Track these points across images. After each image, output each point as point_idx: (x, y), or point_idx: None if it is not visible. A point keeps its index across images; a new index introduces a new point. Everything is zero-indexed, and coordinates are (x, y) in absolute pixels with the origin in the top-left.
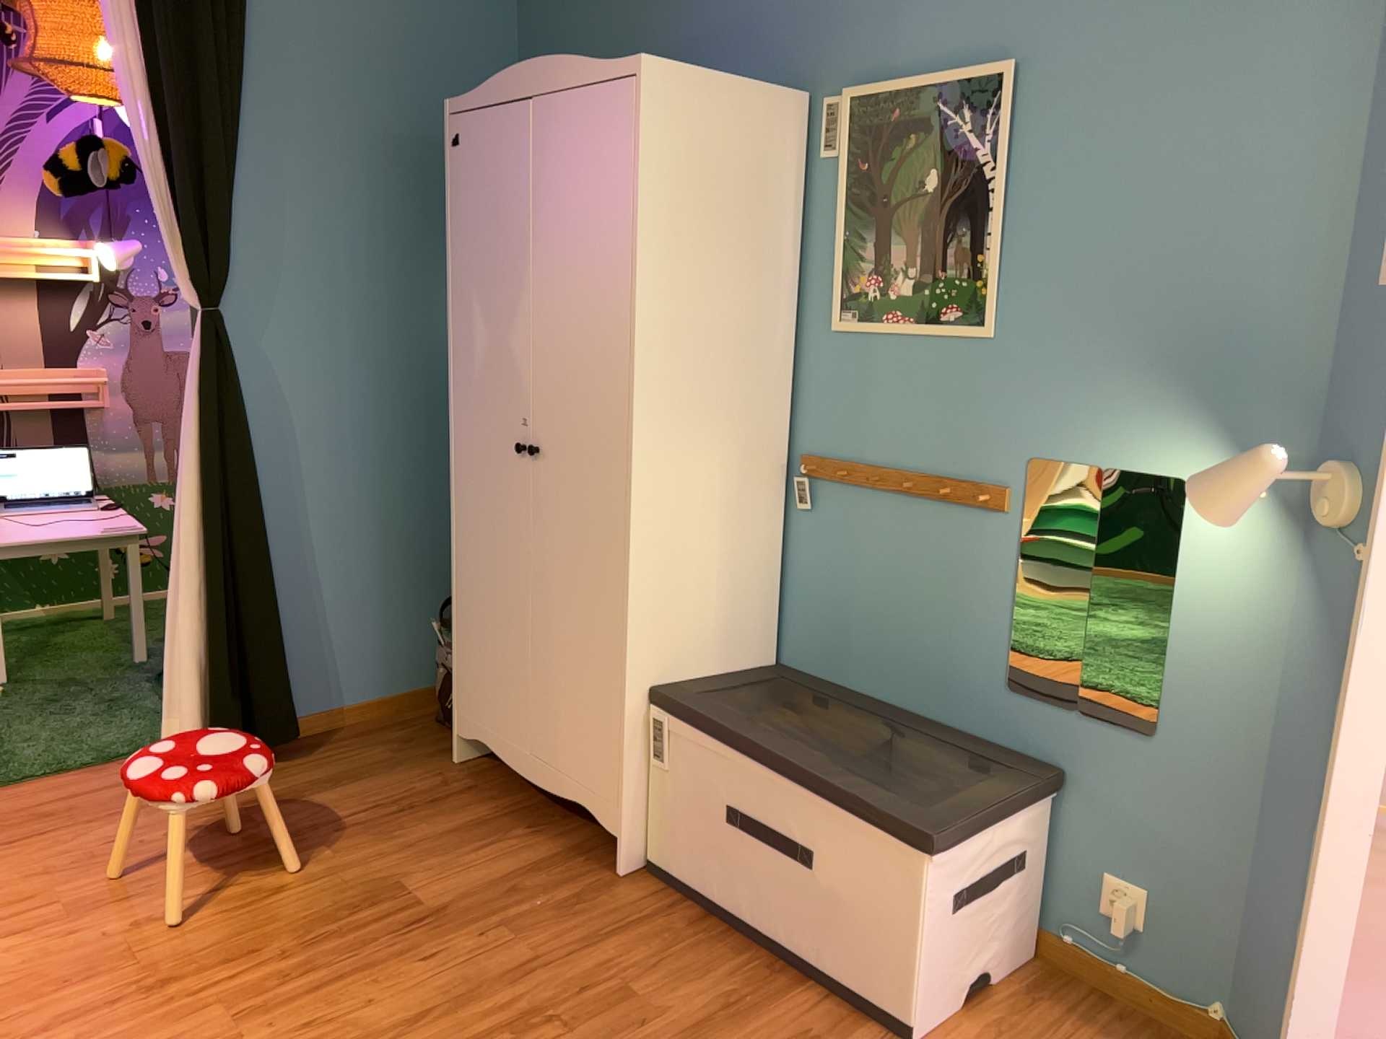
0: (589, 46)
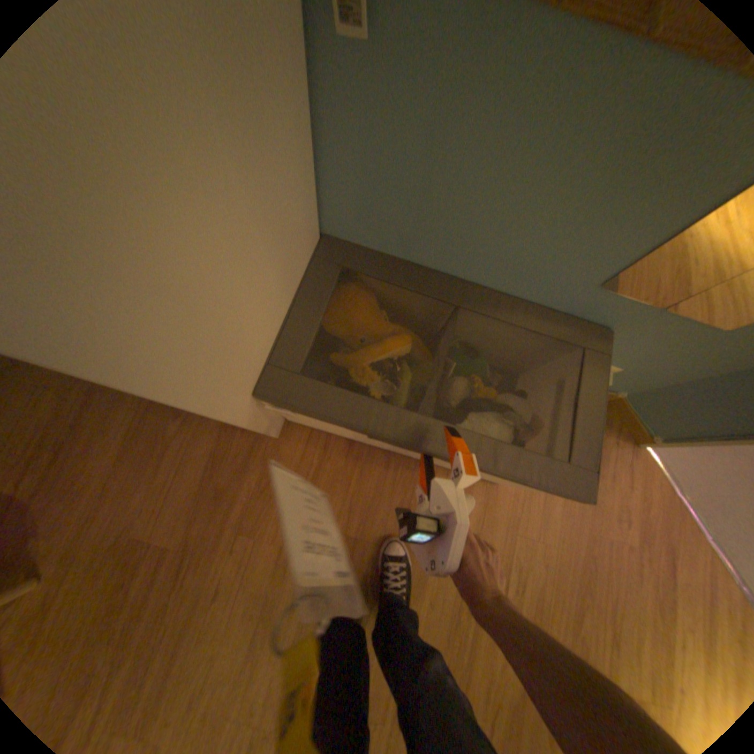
0: None
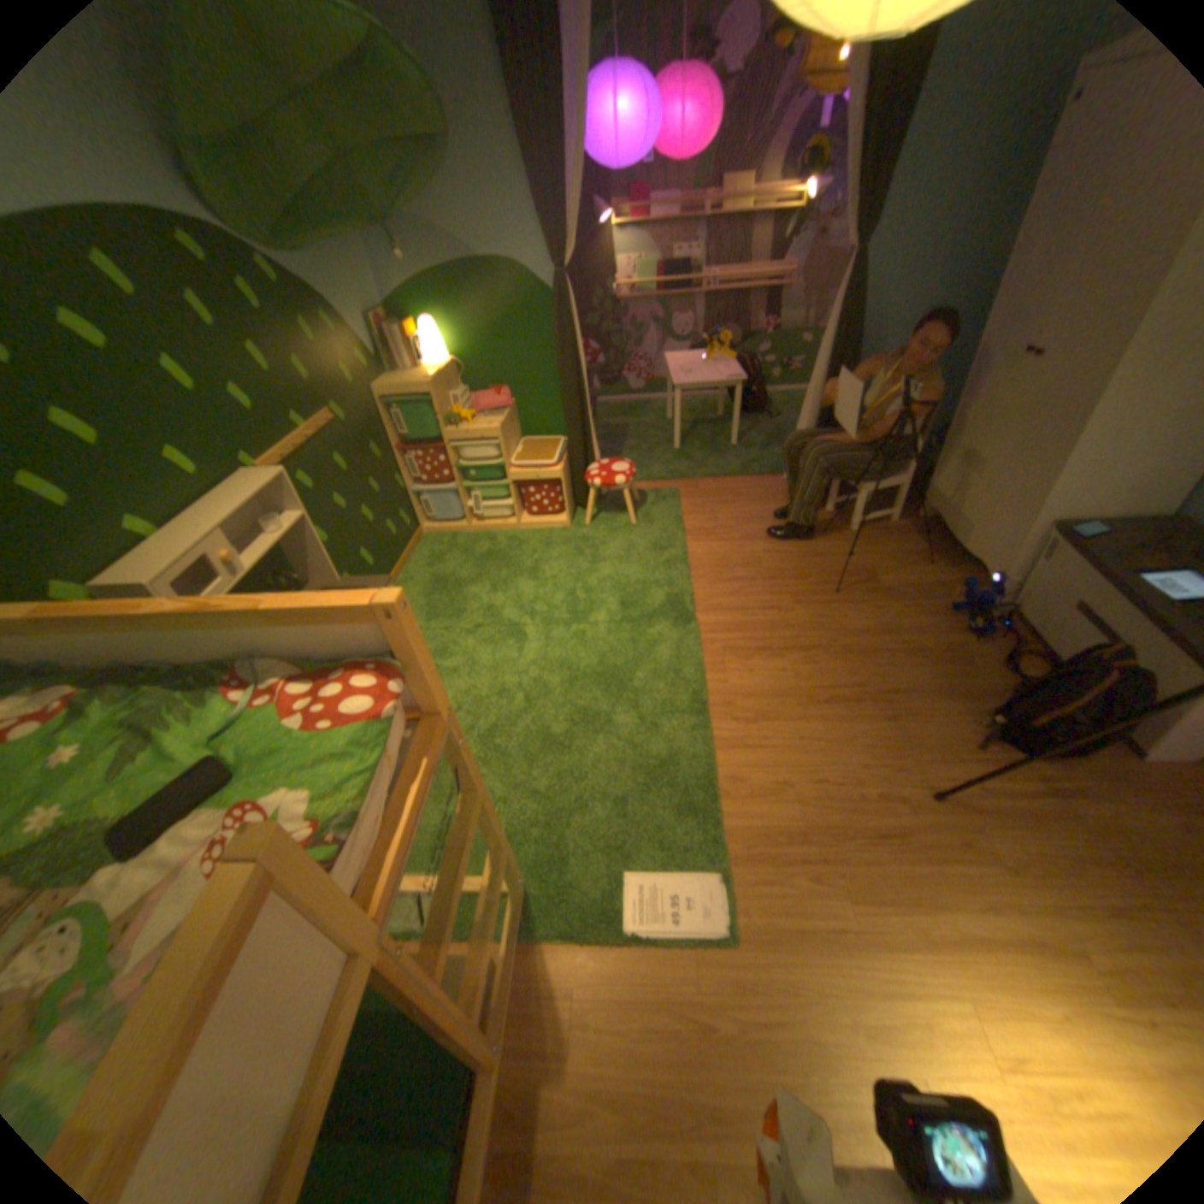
0: None
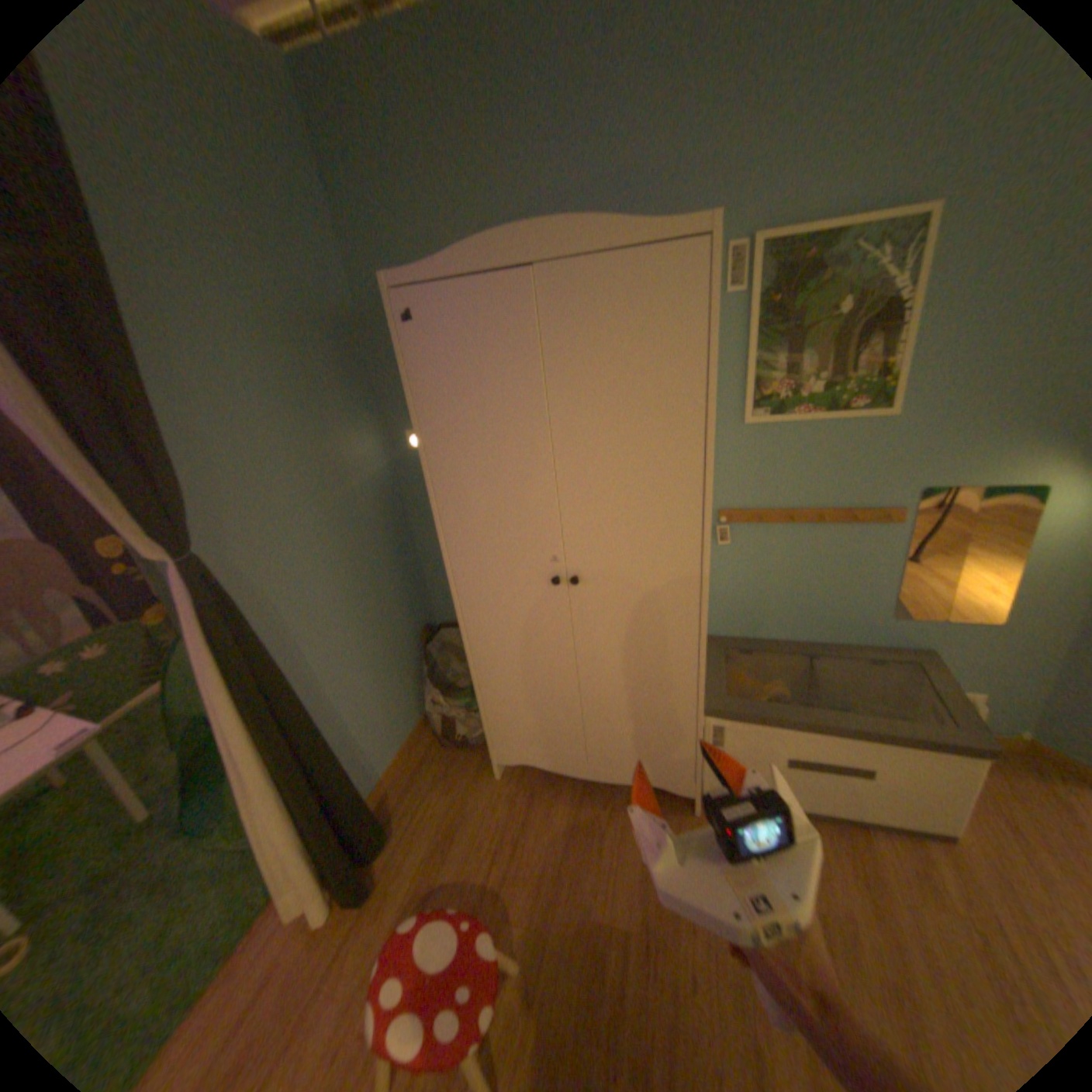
0: (428, 202)
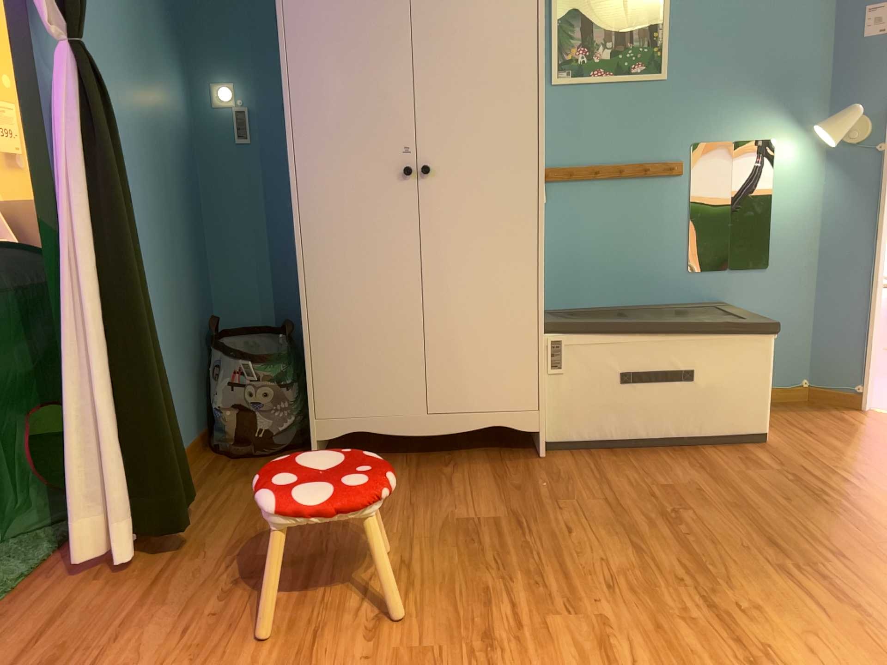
0: None
